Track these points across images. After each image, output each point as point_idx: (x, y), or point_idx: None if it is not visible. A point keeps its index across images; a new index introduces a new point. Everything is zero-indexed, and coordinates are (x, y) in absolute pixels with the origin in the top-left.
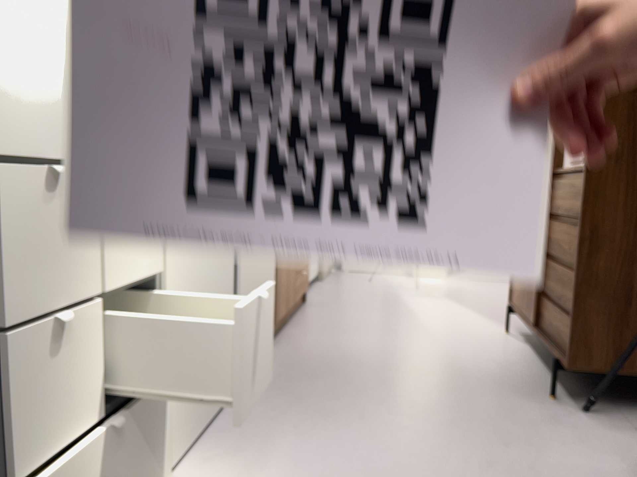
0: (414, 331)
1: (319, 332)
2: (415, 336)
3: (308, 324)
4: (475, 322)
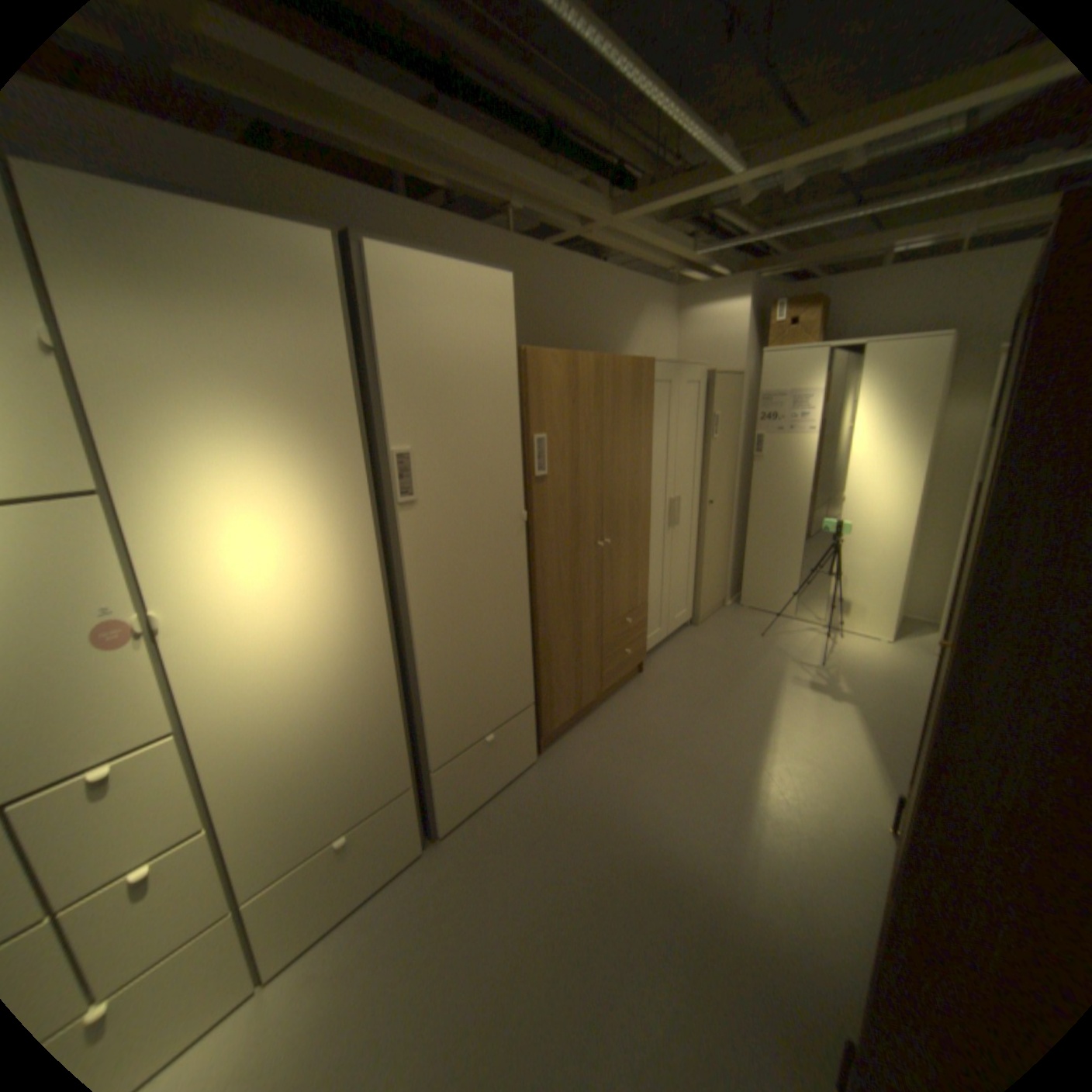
0: (738, 778)
1: (612, 745)
2: (730, 793)
3: (613, 722)
4: (856, 782)
